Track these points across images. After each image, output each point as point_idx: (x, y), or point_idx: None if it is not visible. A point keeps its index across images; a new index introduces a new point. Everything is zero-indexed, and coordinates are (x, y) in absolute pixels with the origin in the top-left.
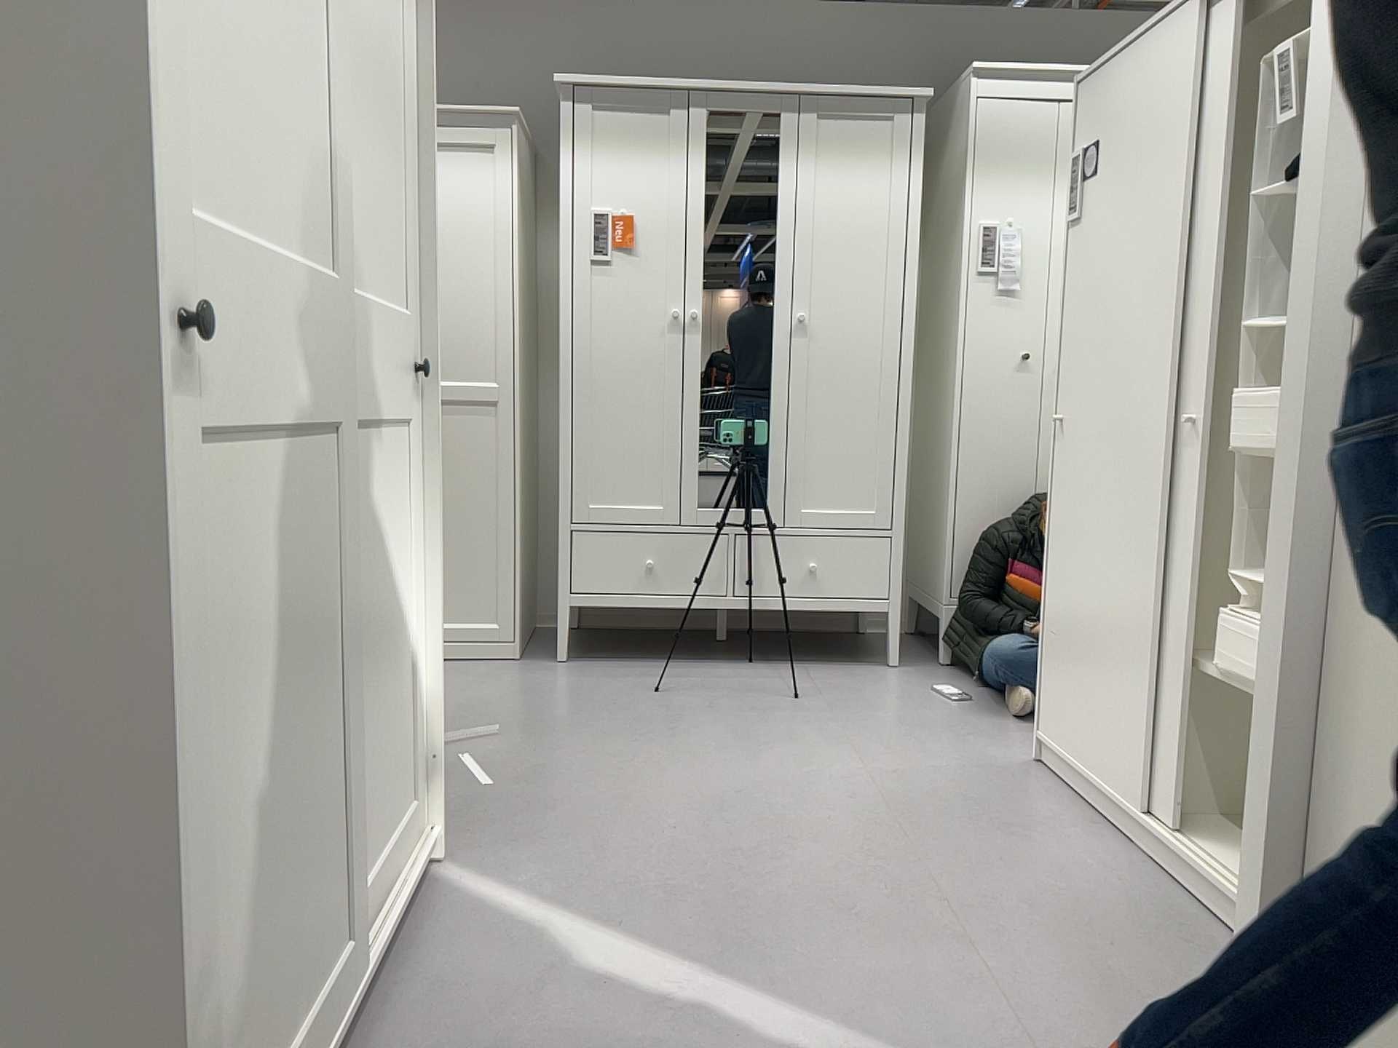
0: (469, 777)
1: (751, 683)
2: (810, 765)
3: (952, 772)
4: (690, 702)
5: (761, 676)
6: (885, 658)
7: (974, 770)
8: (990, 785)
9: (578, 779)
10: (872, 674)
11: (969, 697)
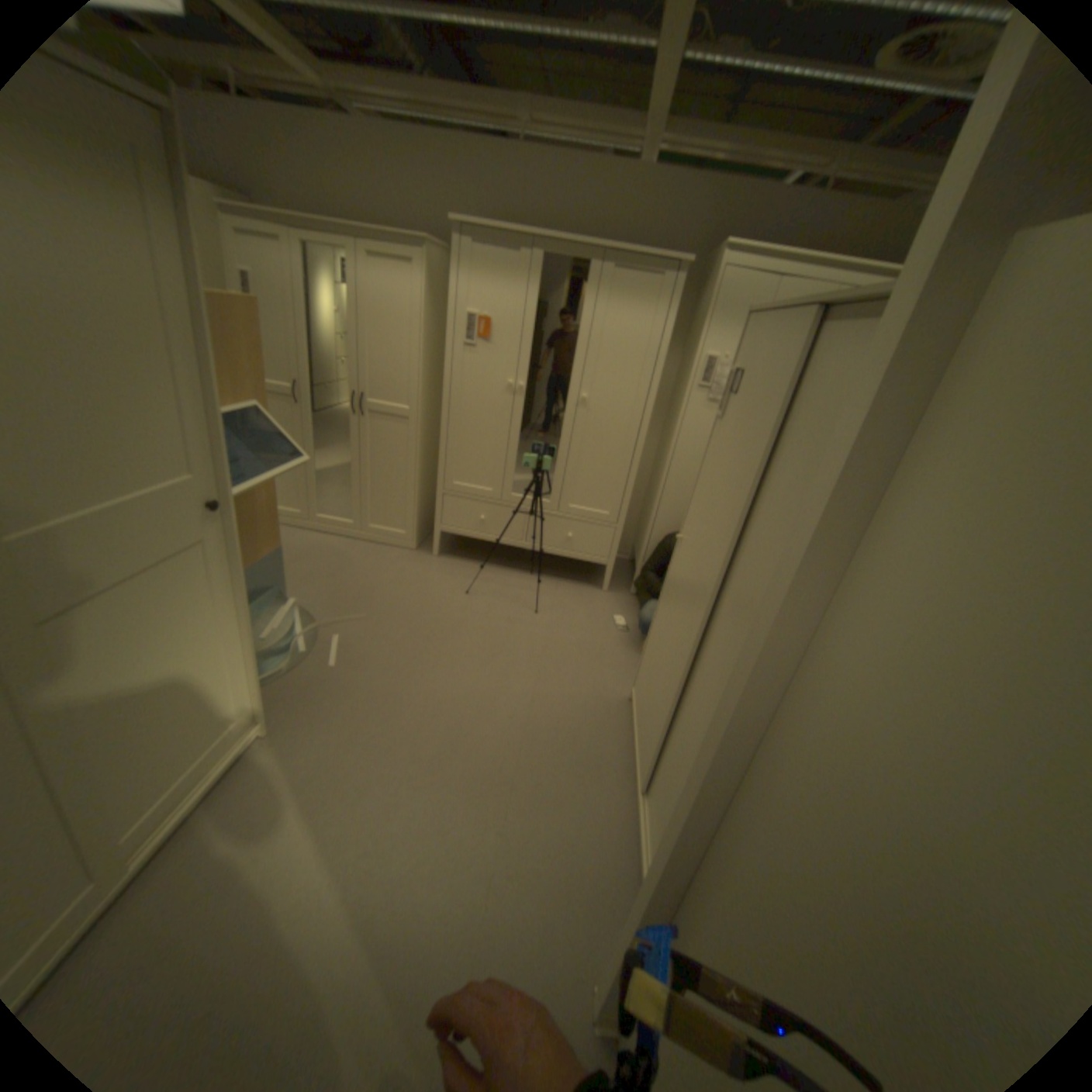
0: (329, 654)
1: (520, 593)
2: (508, 677)
3: (578, 700)
4: (479, 606)
5: (529, 588)
6: (603, 583)
7: (592, 699)
8: (592, 716)
9: (382, 667)
10: (588, 597)
11: (627, 628)
